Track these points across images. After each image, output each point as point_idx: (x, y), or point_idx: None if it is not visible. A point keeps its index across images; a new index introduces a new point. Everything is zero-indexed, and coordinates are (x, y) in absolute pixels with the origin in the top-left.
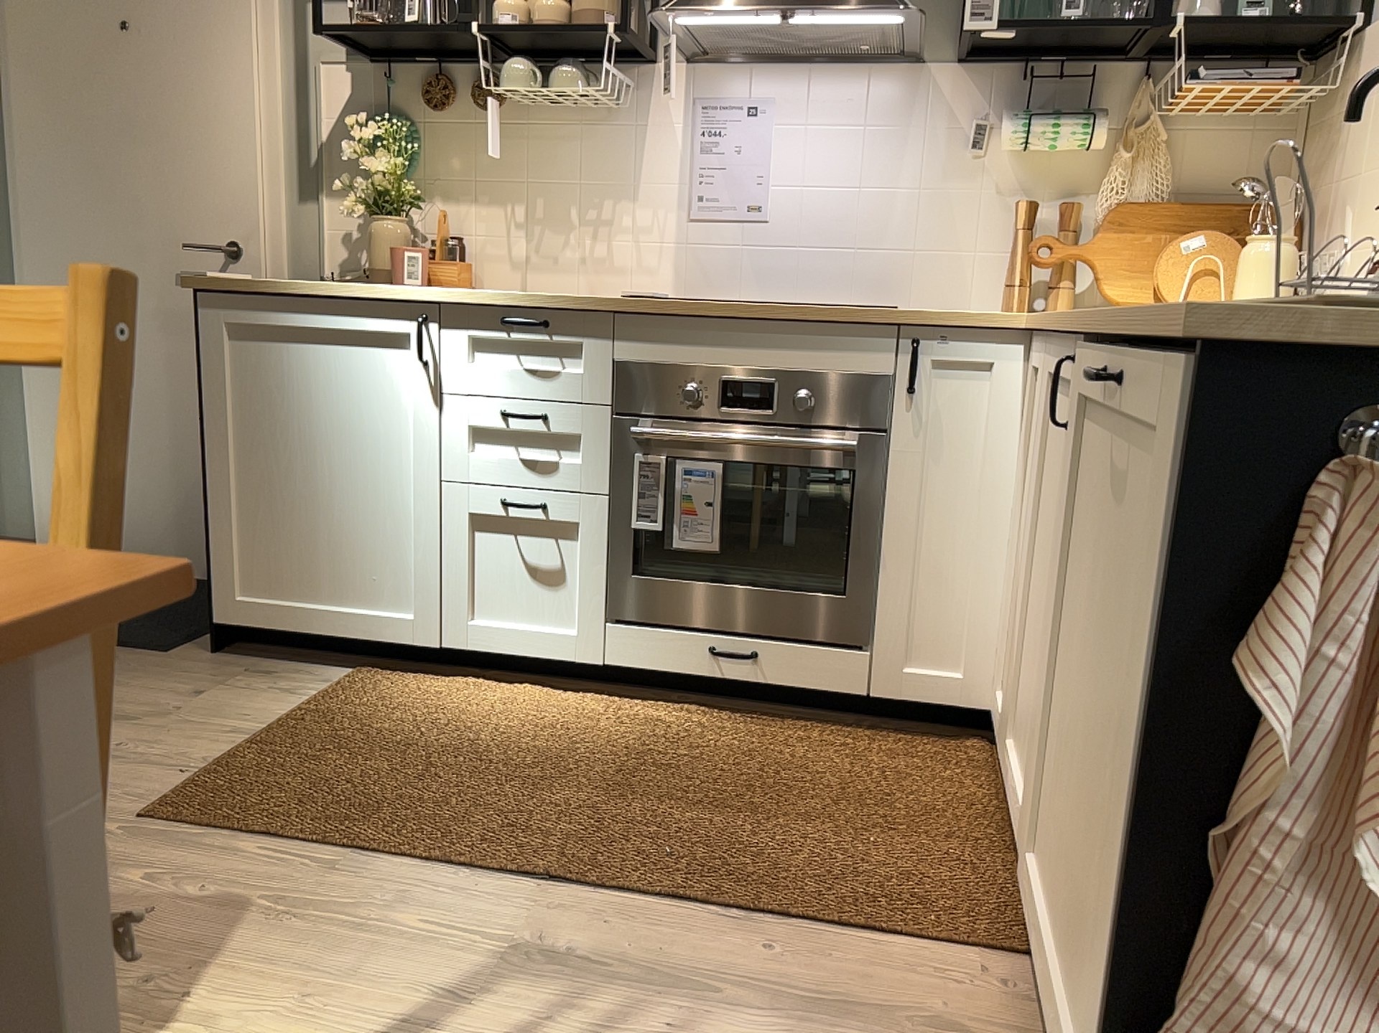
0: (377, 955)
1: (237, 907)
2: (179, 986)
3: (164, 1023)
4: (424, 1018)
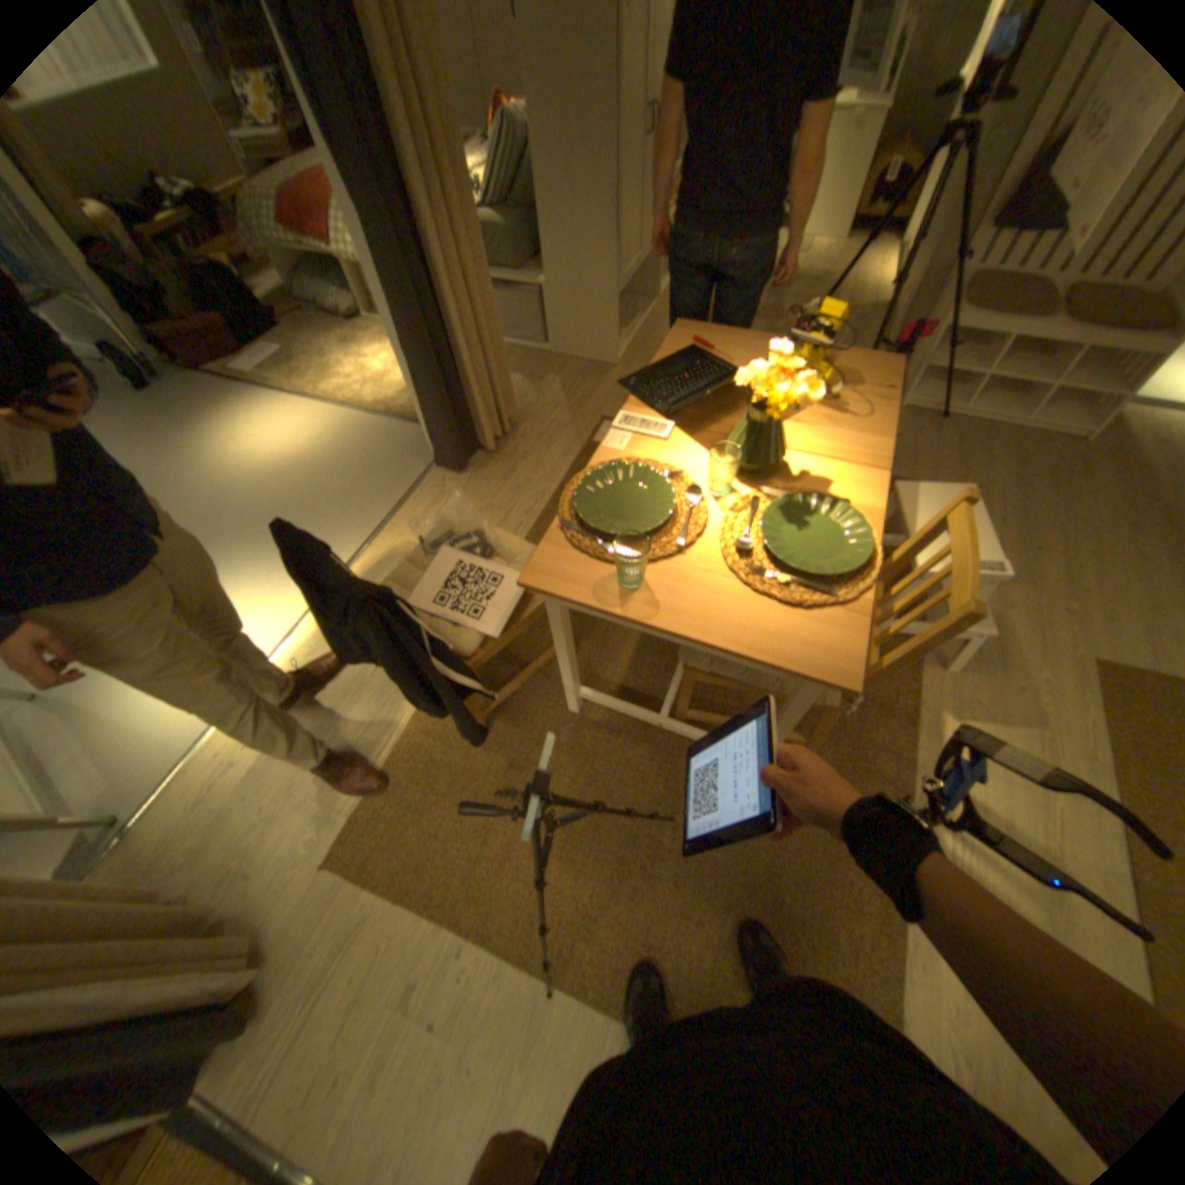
0: (1040, 793)
1: (1051, 724)
2: (990, 715)
3: (969, 716)
4: (1004, 819)
